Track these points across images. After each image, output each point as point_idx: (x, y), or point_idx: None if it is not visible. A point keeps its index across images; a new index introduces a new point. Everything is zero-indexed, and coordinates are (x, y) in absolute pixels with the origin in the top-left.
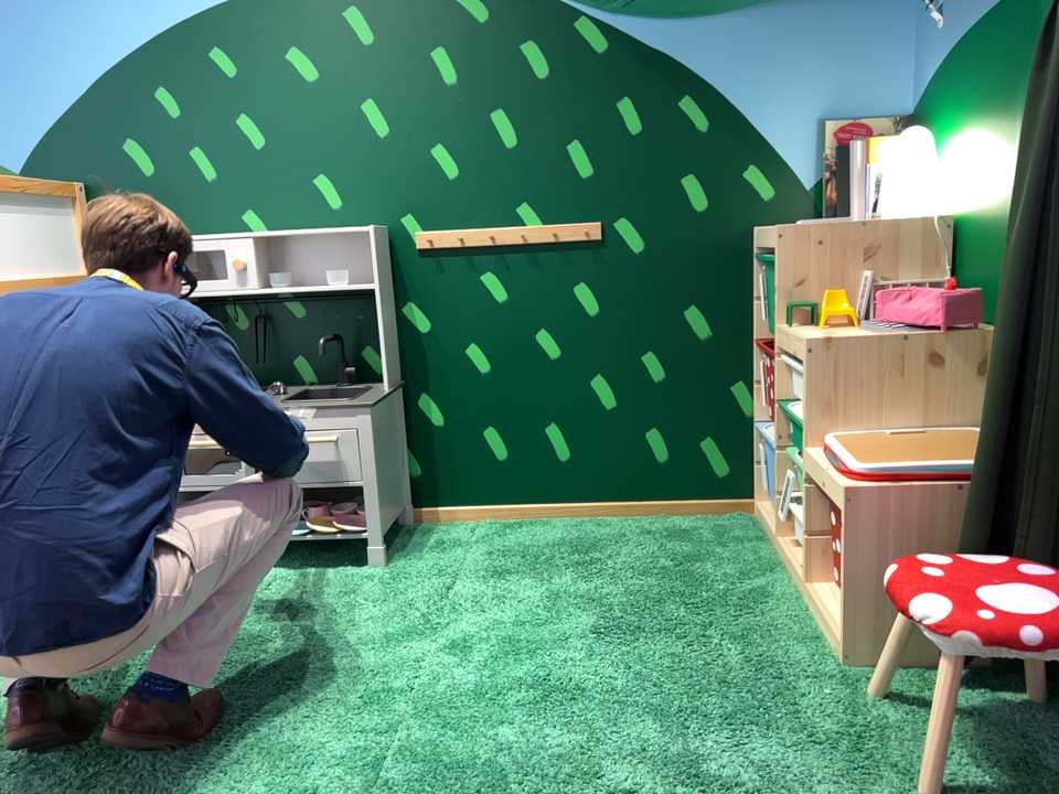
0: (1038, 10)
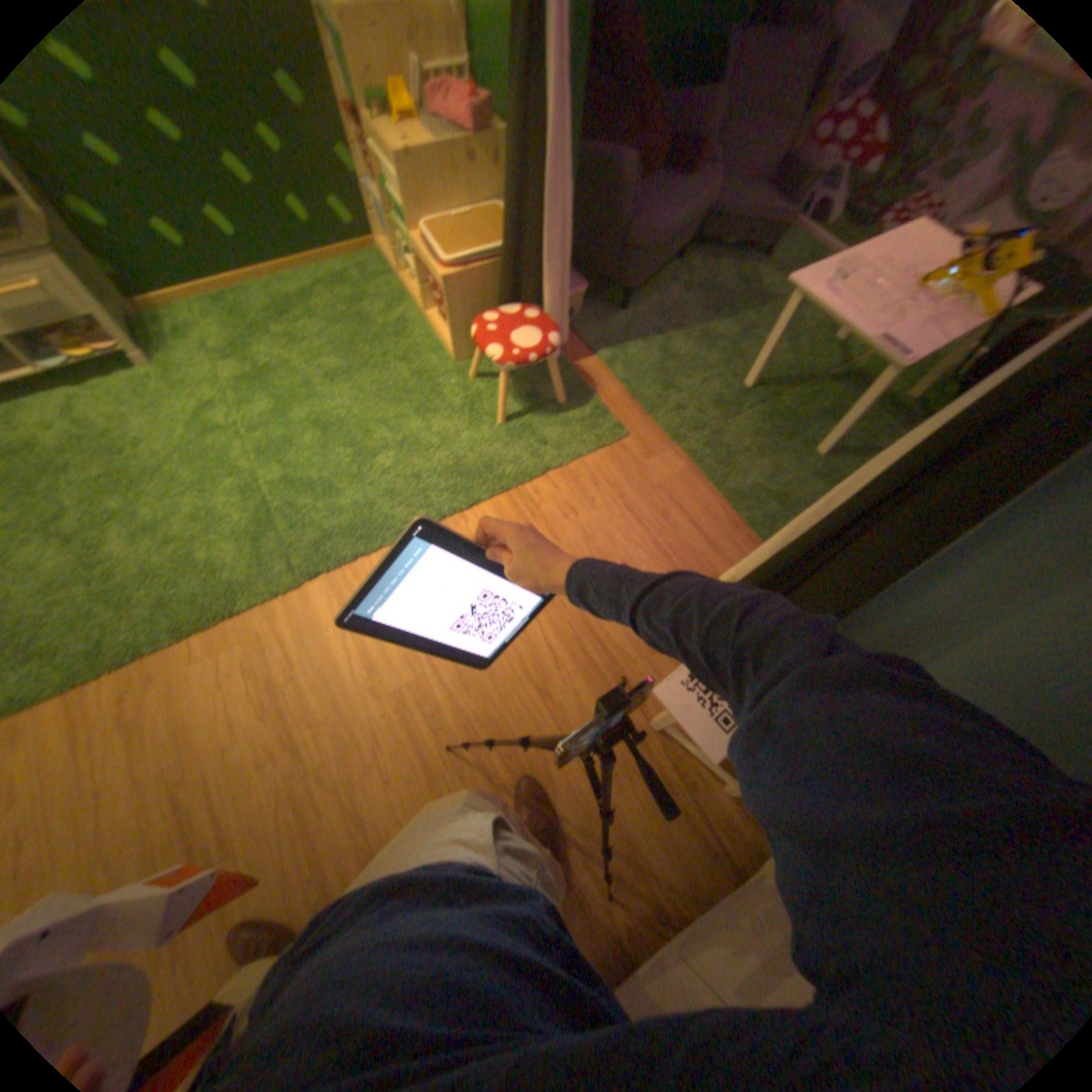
0: None
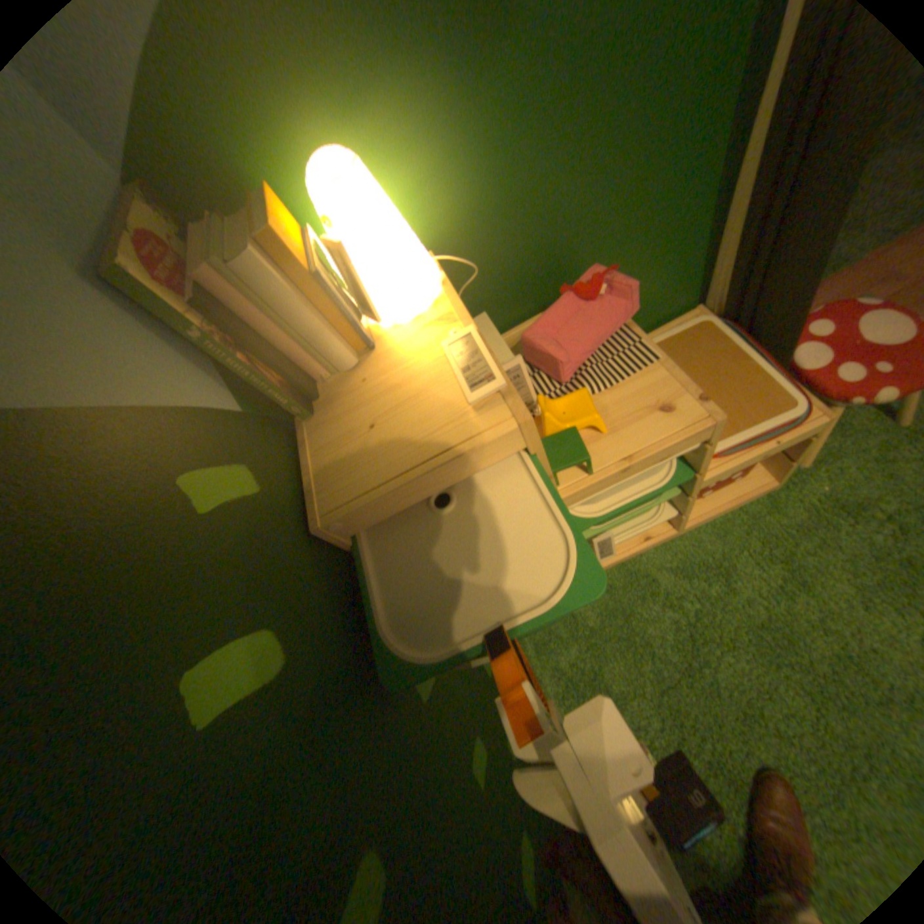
0: None
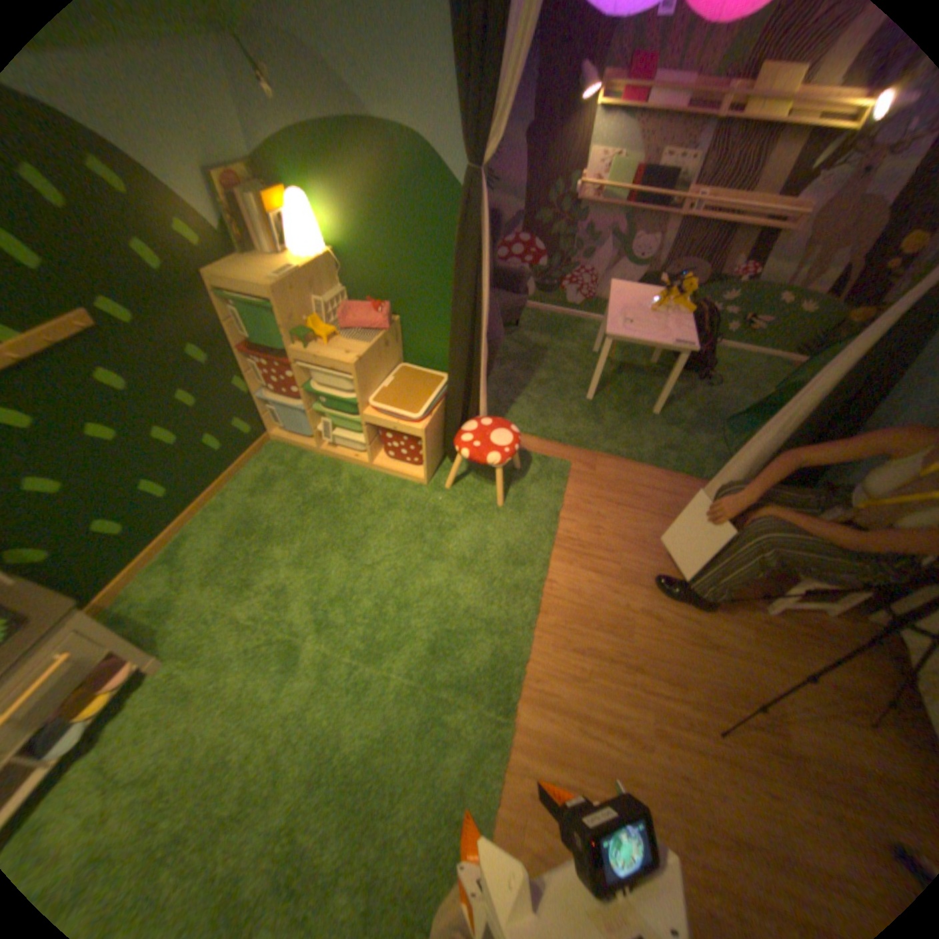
0: (391, 144)
